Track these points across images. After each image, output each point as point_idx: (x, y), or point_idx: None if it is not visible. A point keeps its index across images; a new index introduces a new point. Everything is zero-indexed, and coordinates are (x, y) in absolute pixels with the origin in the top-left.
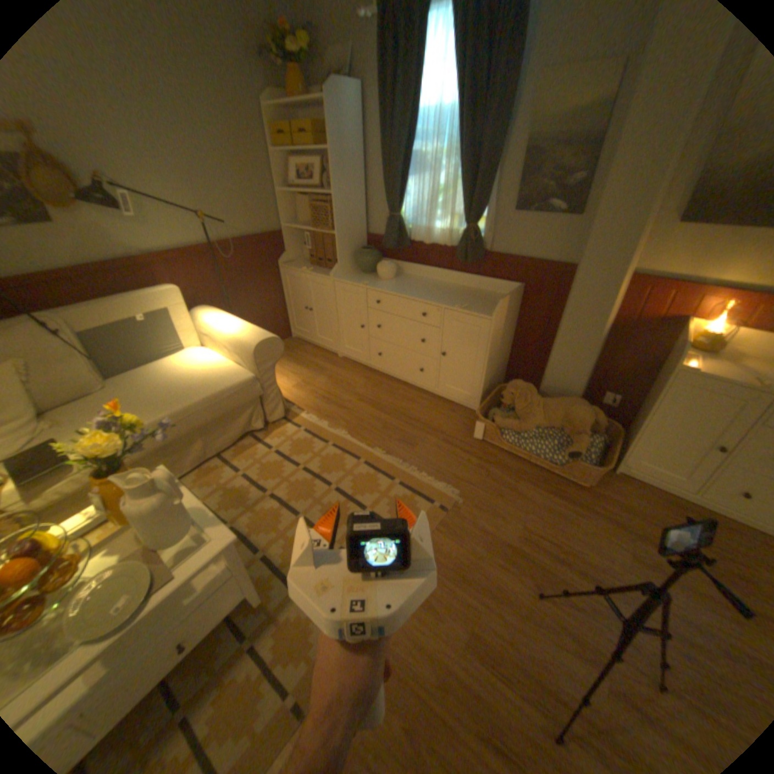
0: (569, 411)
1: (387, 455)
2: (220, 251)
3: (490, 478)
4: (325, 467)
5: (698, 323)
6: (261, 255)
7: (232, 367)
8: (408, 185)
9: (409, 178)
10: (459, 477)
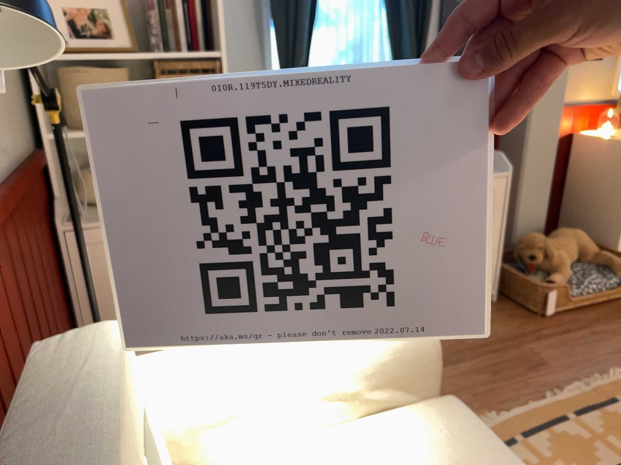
0: (577, 239)
1: (563, 391)
2: (4, 214)
3: (617, 335)
4: (585, 463)
5: (583, 134)
6: (35, 213)
7: (400, 421)
8: (312, 42)
9: (313, 32)
10: (616, 353)
